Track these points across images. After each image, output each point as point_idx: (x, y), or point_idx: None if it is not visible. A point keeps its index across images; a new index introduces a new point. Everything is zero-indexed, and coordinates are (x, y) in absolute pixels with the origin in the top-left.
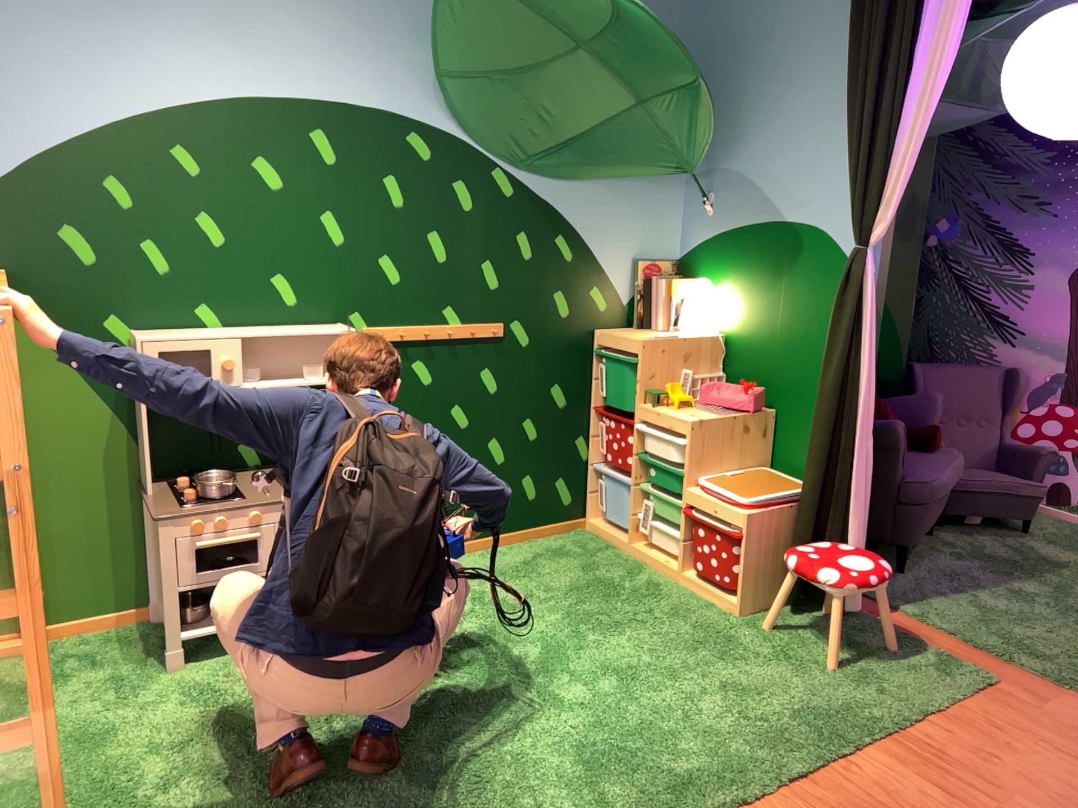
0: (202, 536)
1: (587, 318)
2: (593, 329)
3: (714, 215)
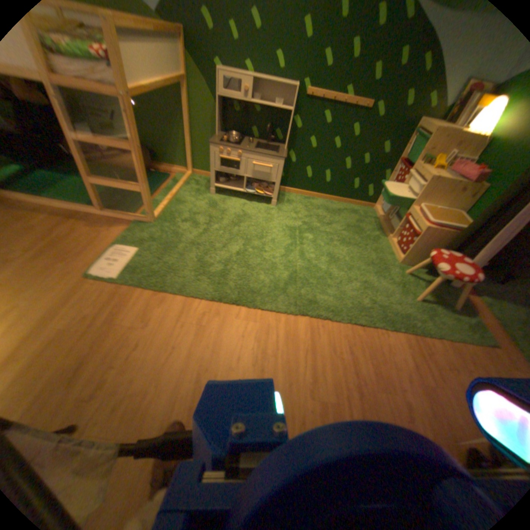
0: (219, 154)
1: (421, 108)
2: (421, 116)
3: None
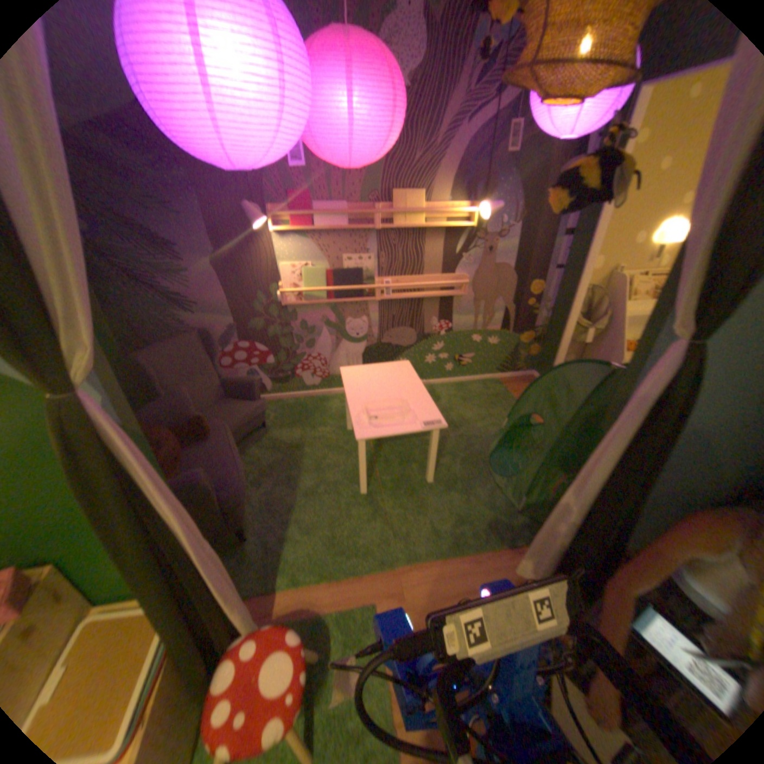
0: None
1: None
2: None
3: None
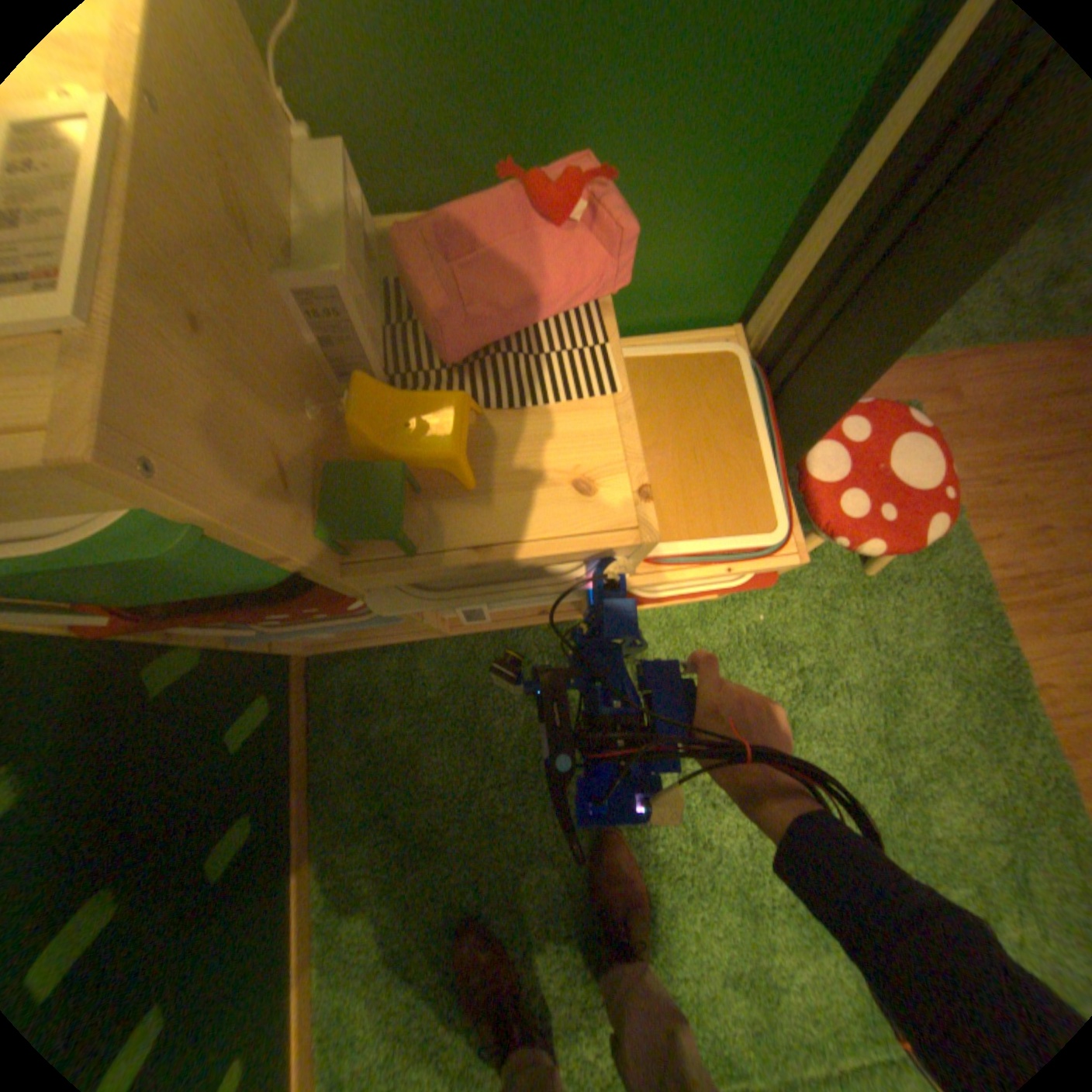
0: None
1: None
2: None
3: None
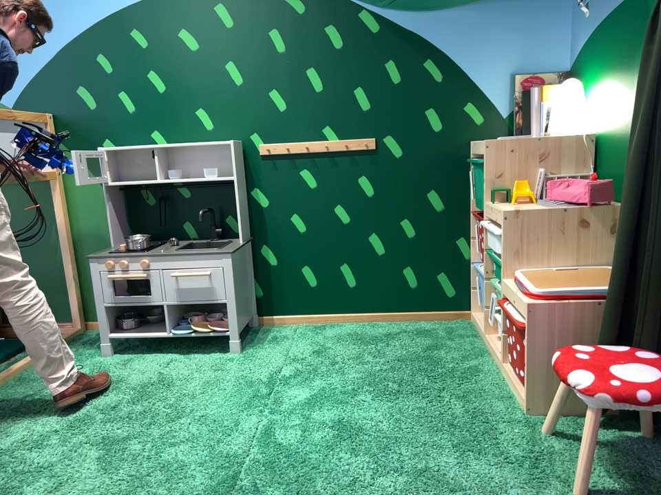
0: (108, 274)
1: (463, 130)
2: (470, 141)
3: (591, 9)
